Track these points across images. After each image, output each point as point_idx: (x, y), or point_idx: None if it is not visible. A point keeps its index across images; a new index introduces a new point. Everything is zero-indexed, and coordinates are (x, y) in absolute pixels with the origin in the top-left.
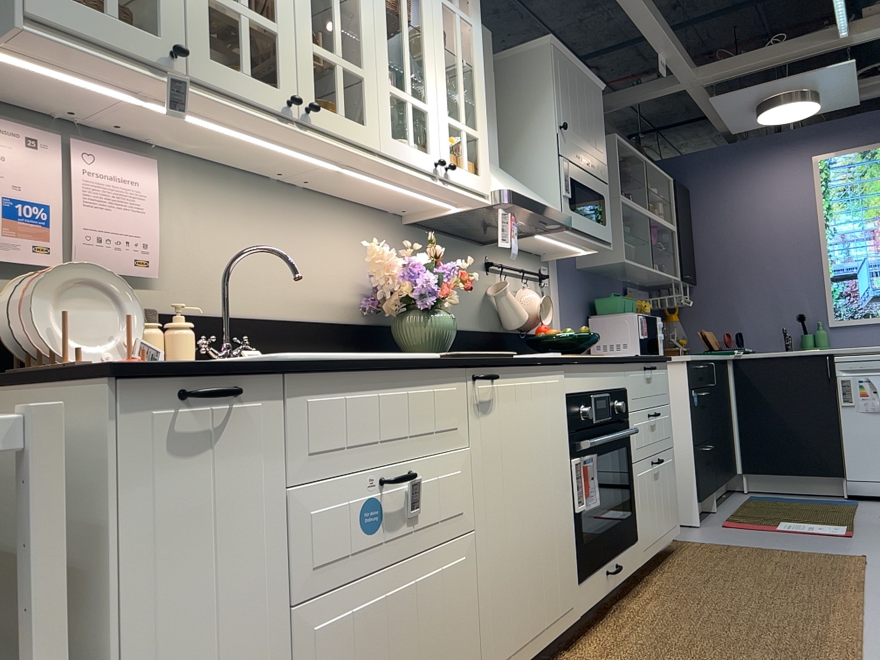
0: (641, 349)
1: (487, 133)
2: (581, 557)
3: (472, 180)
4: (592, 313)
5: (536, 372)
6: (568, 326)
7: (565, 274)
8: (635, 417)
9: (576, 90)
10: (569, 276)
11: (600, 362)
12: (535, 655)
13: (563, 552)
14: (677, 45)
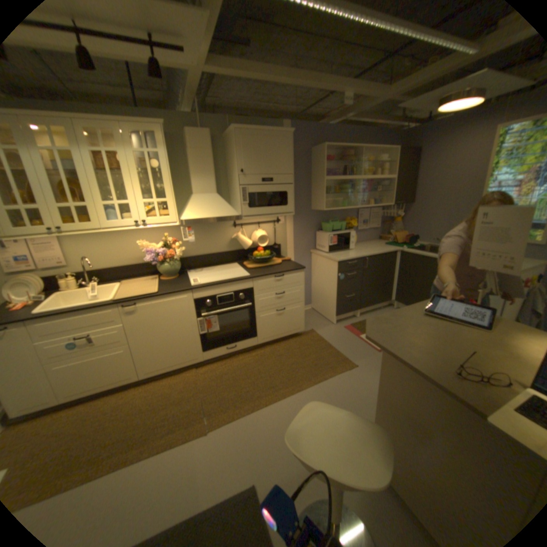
0: (330, 251)
1: (174, 198)
2: (205, 346)
3: (162, 221)
4: (321, 229)
5: (168, 298)
6: (298, 239)
7: (297, 216)
8: (261, 297)
9: (259, 145)
10: (302, 216)
11: (222, 285)
12: (171, 372)
13: (190, 346)
14: (354, 85)
